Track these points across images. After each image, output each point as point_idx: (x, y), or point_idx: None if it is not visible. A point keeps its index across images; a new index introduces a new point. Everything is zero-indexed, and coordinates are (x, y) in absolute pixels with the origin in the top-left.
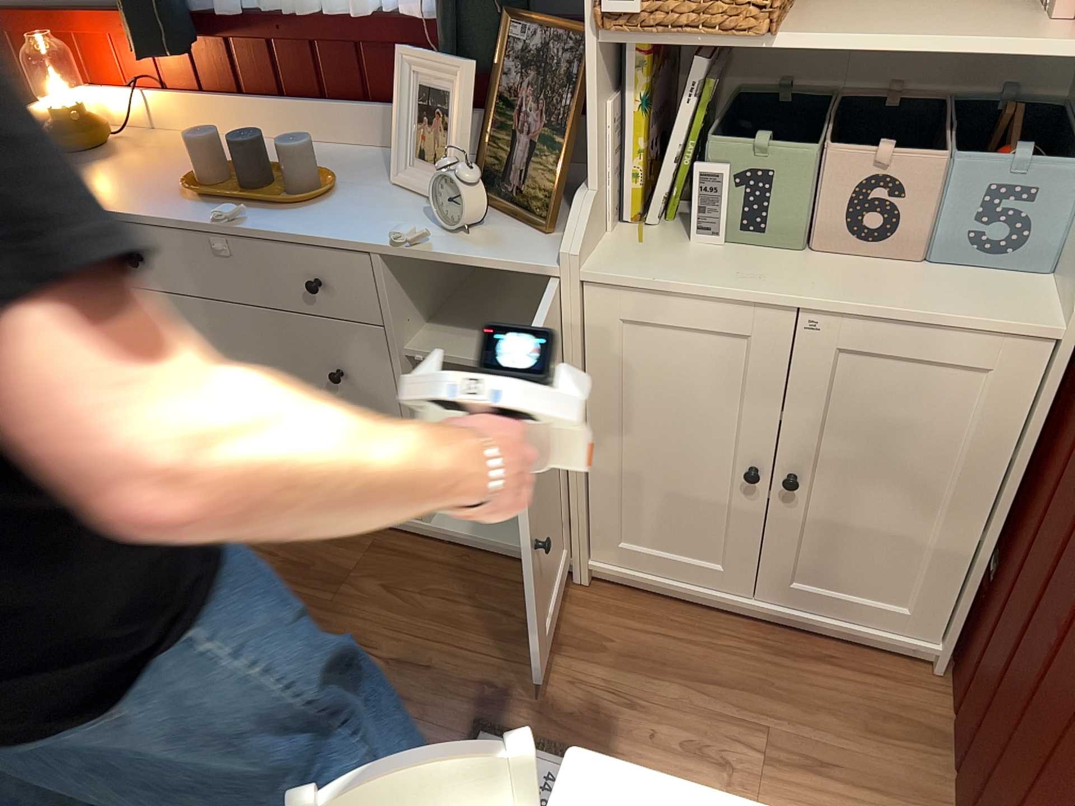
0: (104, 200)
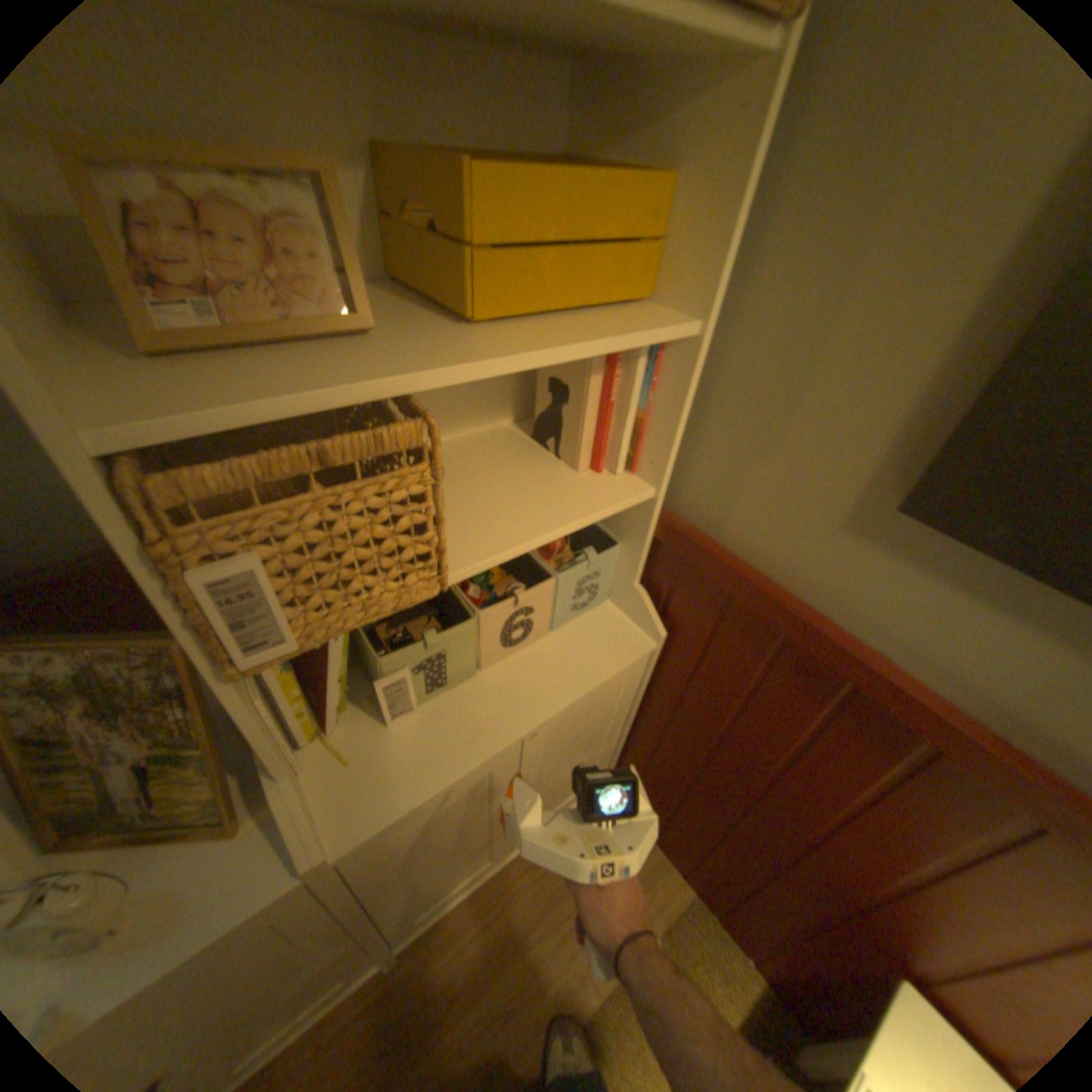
0: None
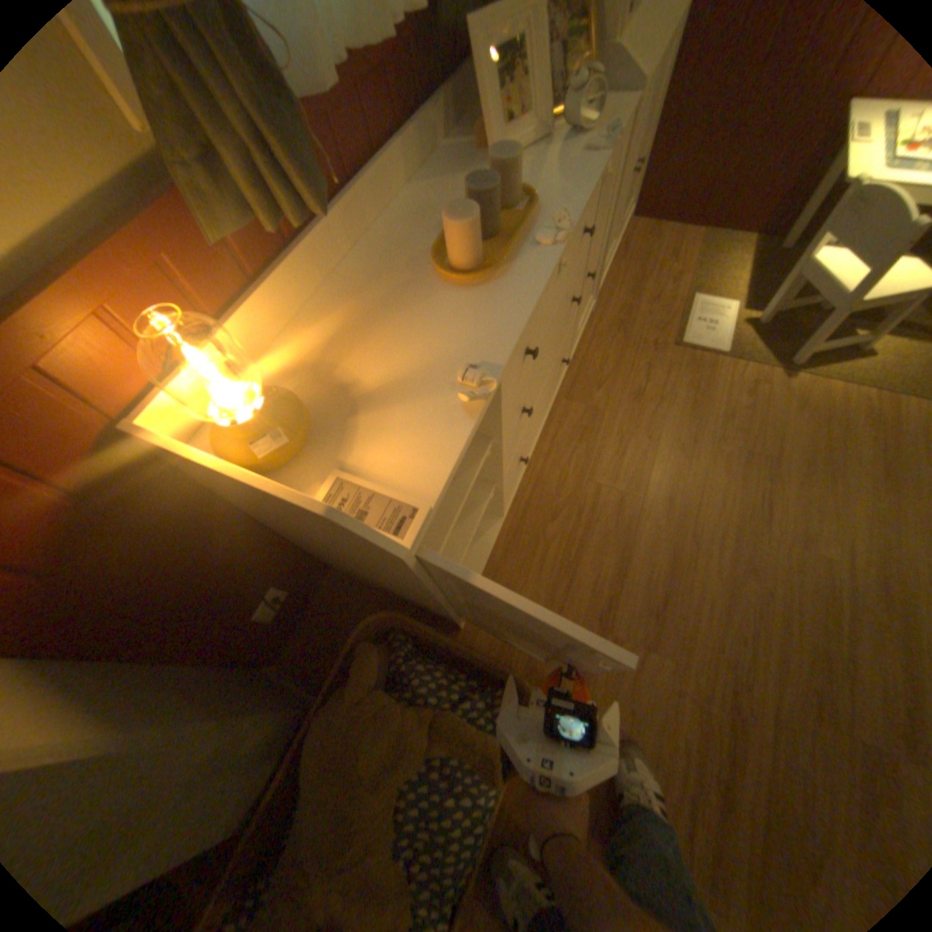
0: (472, 353)
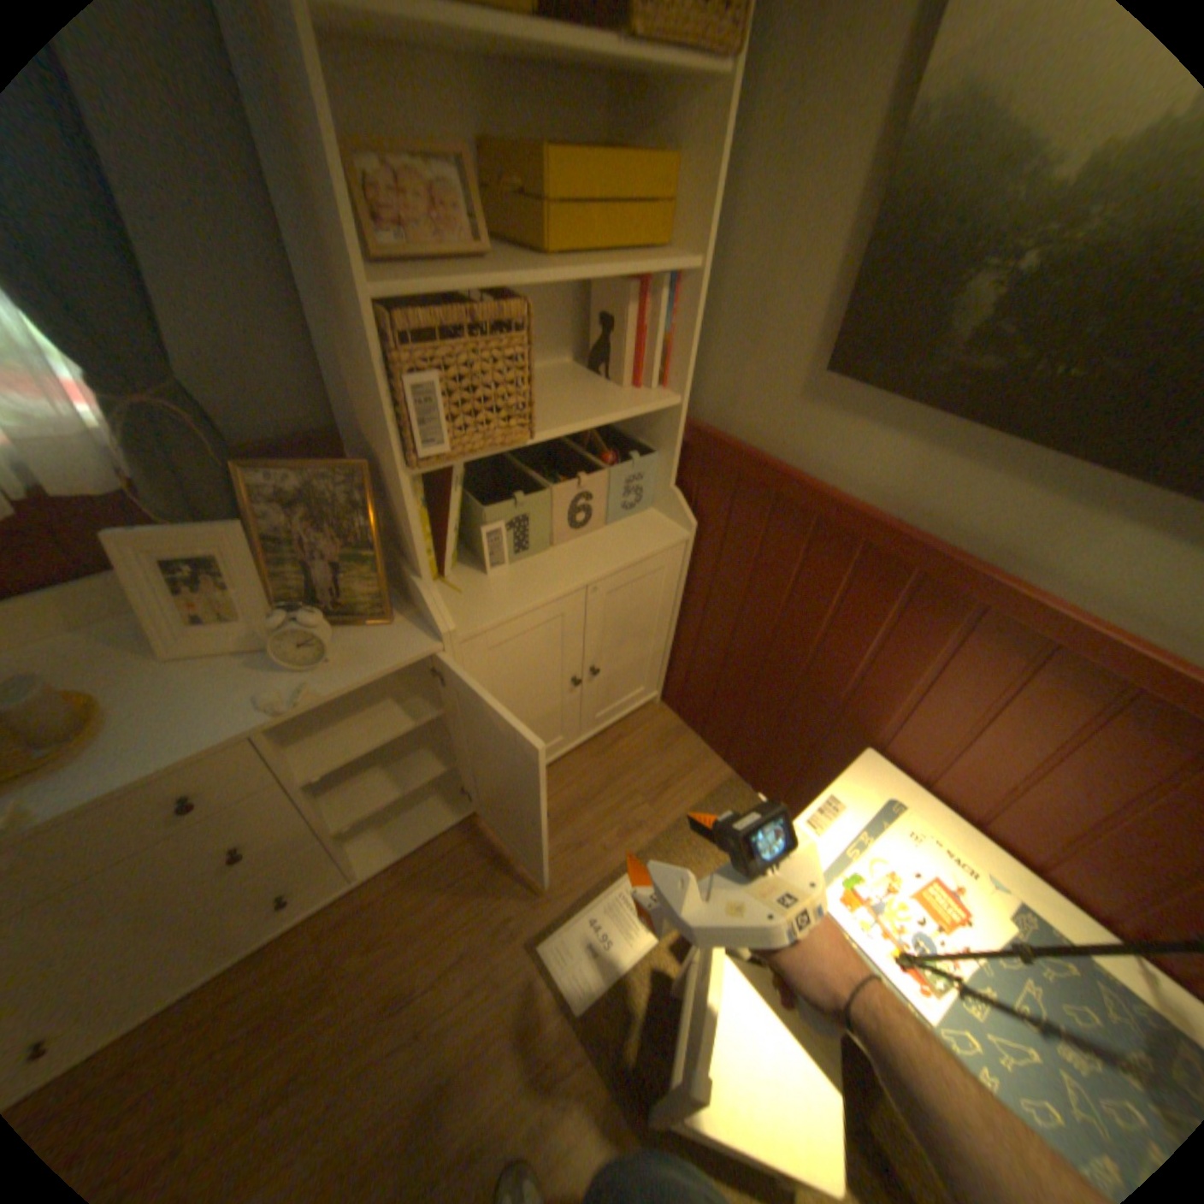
0: None
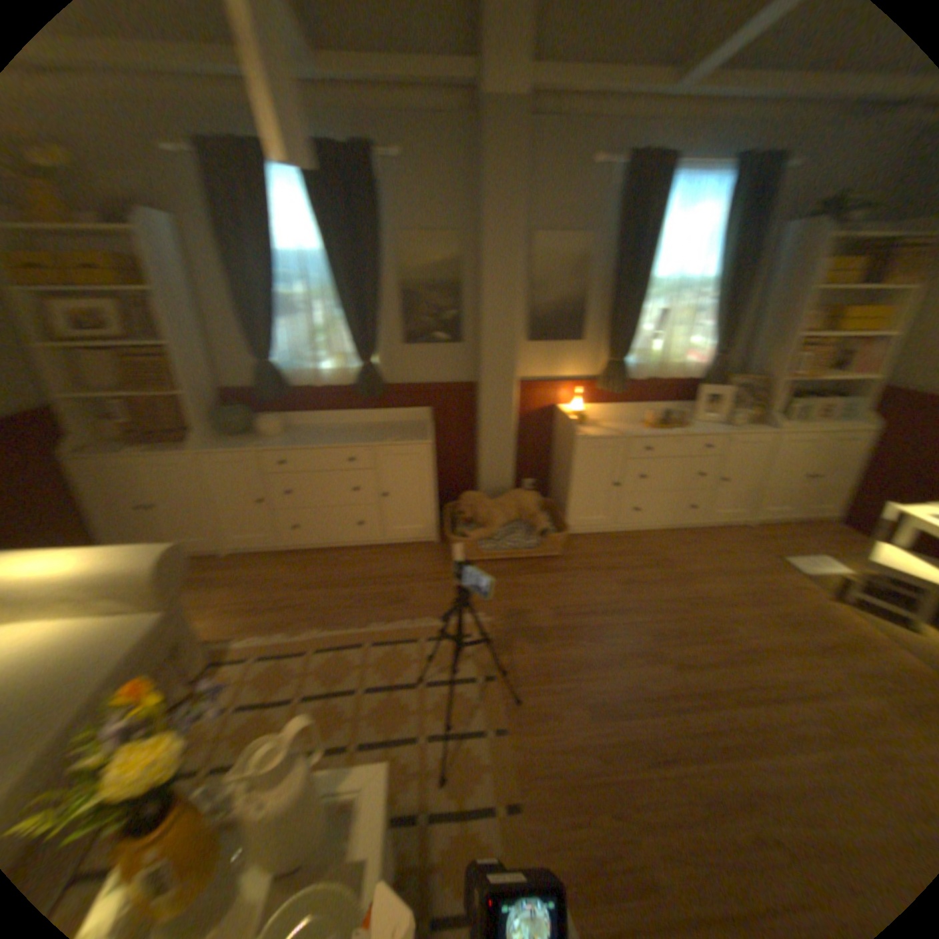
0: (628, 432)
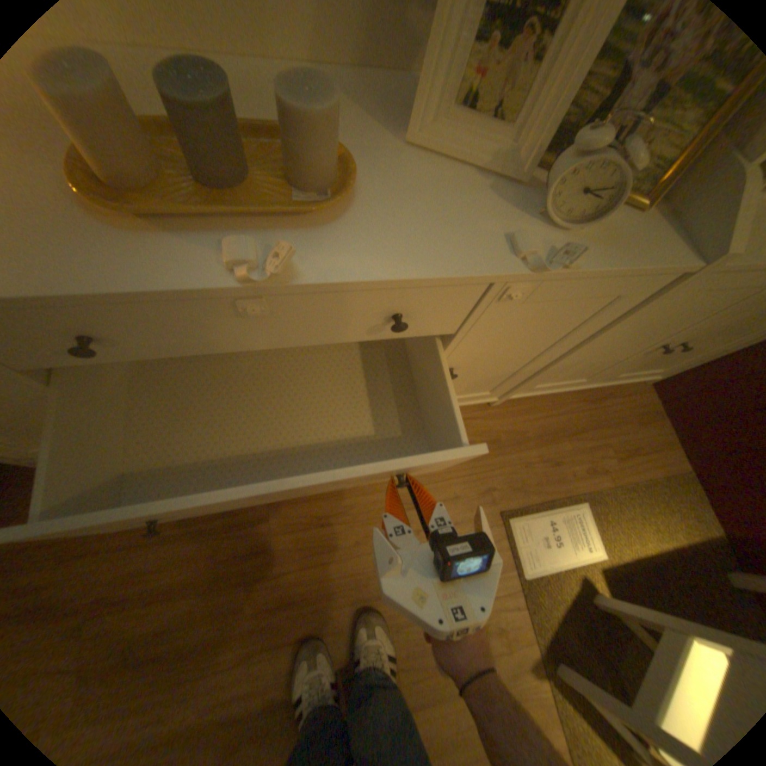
0: None
